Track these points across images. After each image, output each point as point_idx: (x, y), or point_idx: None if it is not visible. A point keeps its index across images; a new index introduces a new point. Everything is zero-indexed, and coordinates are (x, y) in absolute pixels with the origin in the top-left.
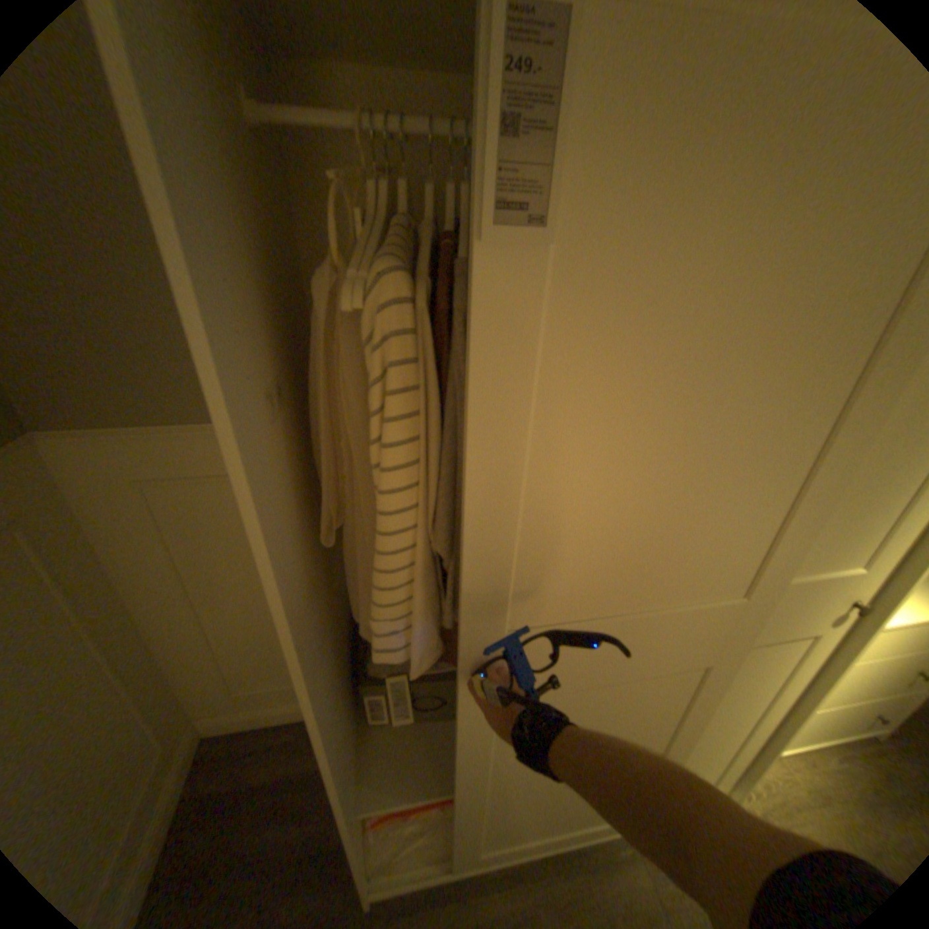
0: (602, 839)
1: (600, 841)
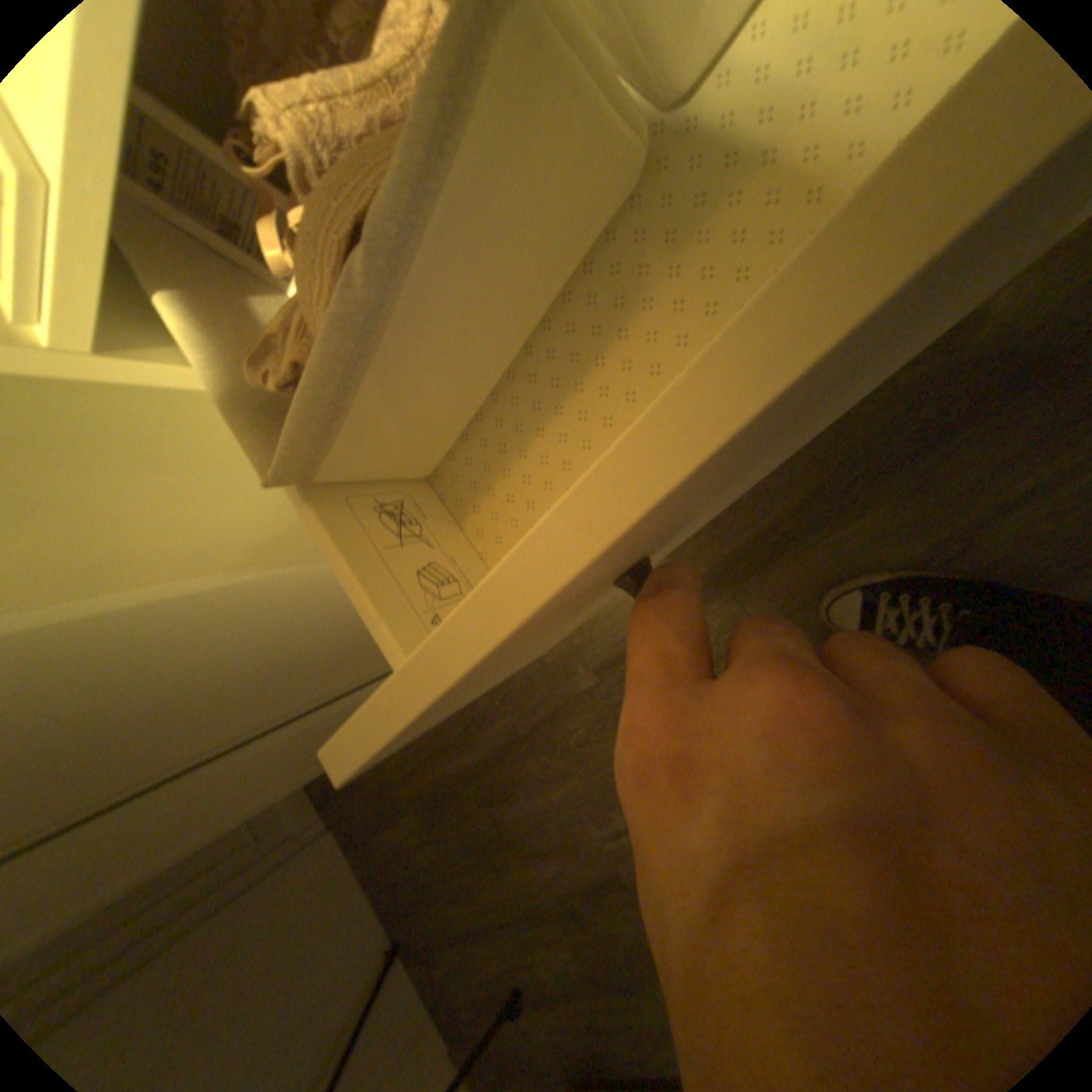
0: None
1: None
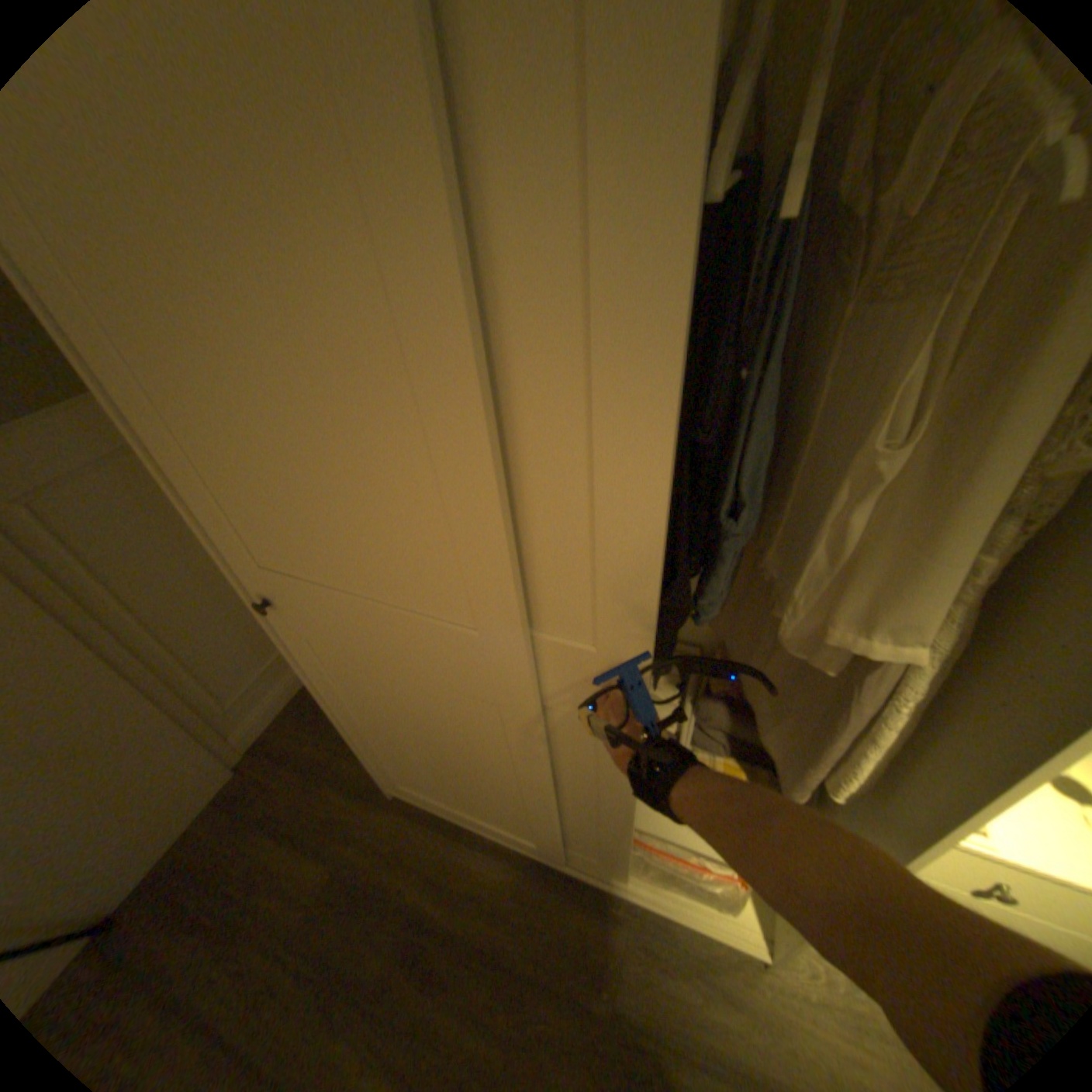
0: (600, 884)
1: (600, 886)
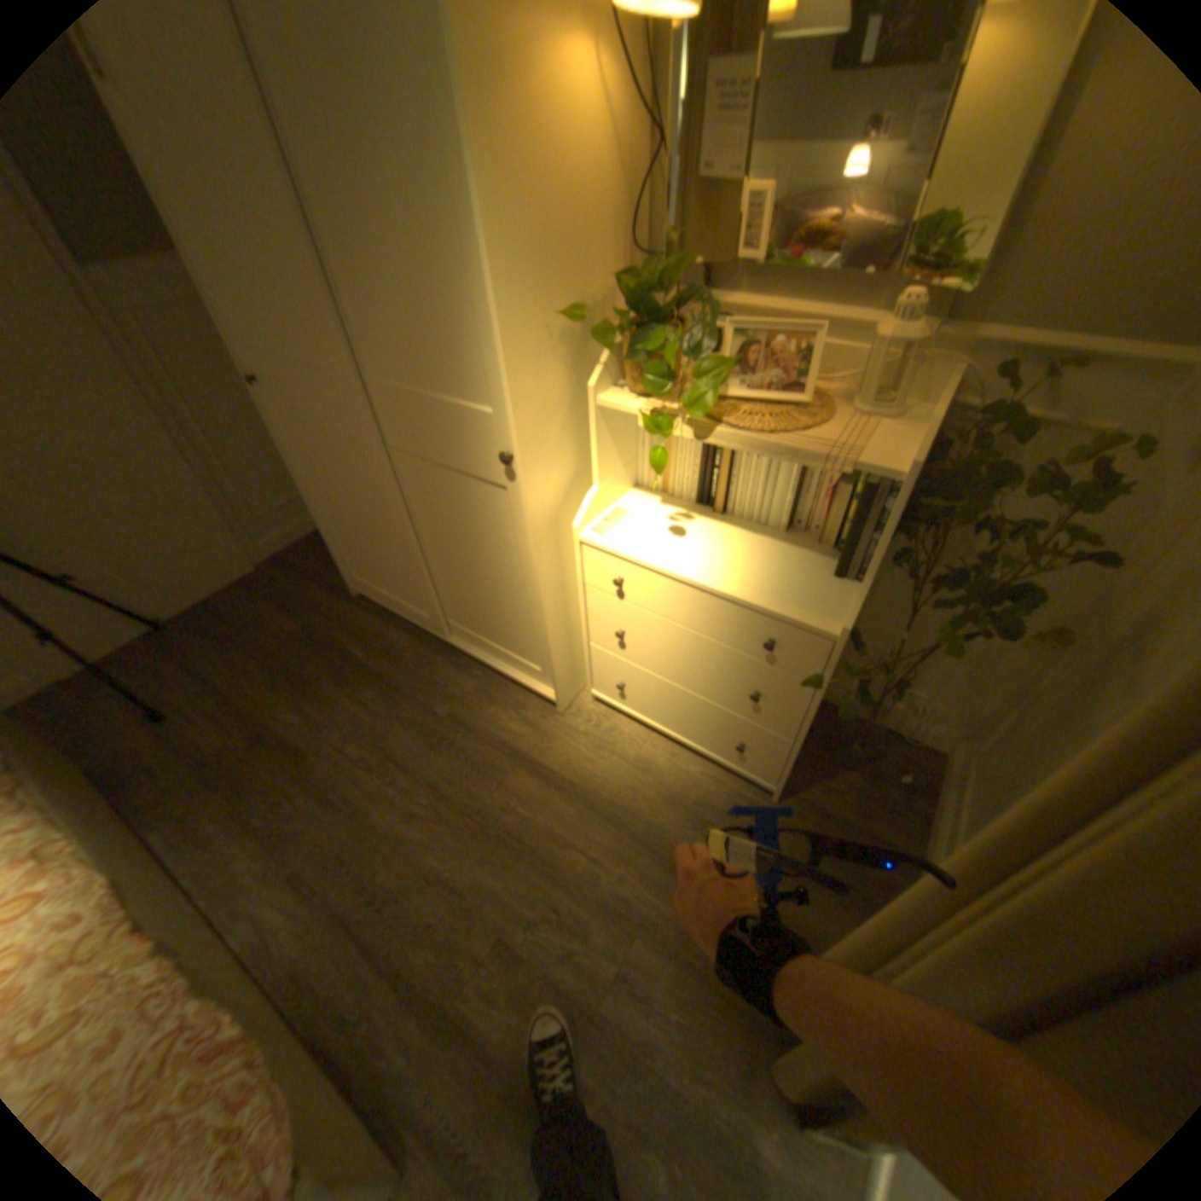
0: (474, 657)
1: (475, 660)
